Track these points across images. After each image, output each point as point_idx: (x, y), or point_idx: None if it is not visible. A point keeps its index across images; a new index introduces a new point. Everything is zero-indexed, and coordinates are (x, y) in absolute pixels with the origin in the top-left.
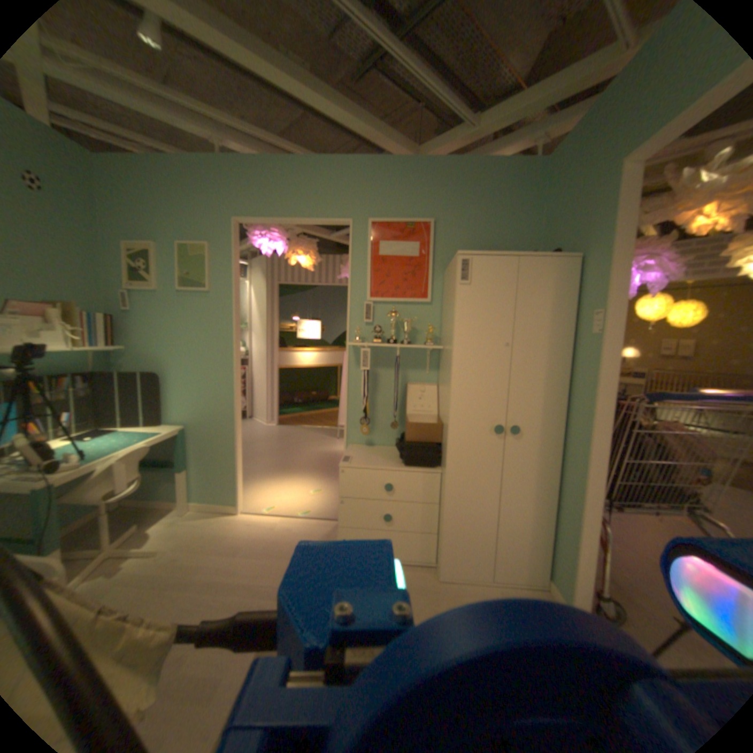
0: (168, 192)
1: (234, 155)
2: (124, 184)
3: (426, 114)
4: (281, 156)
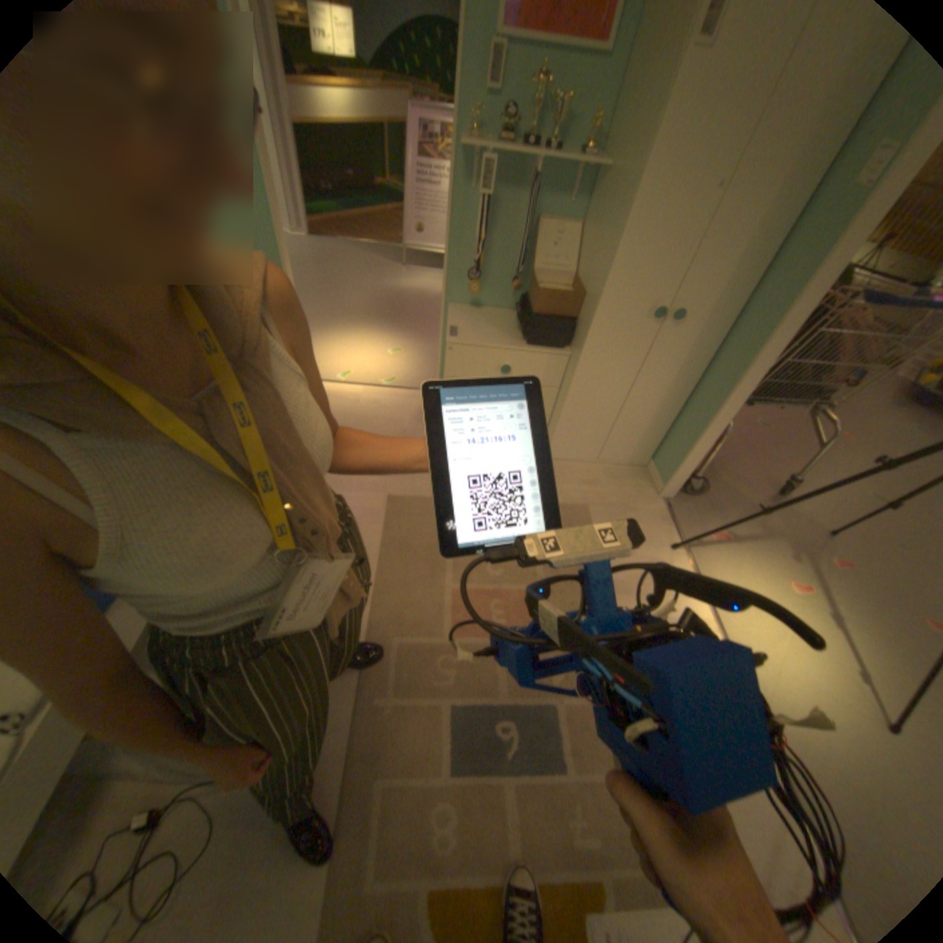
0: None
1: None
2: None
3: None
4: None
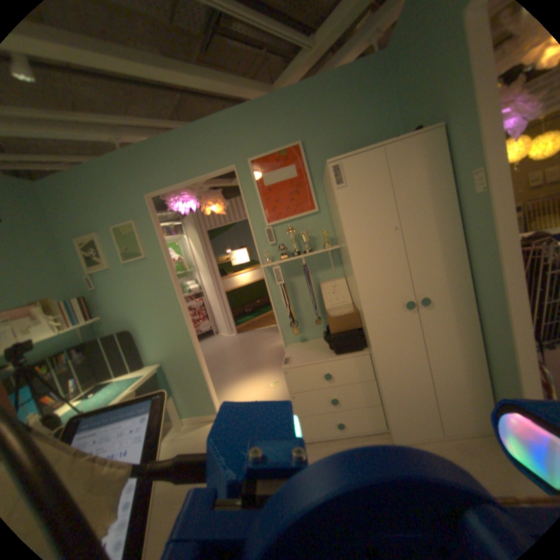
0: (94, 192)
1: (131, 146)
2: (63, 197)
3: (271, 56)
4: (165, 133)
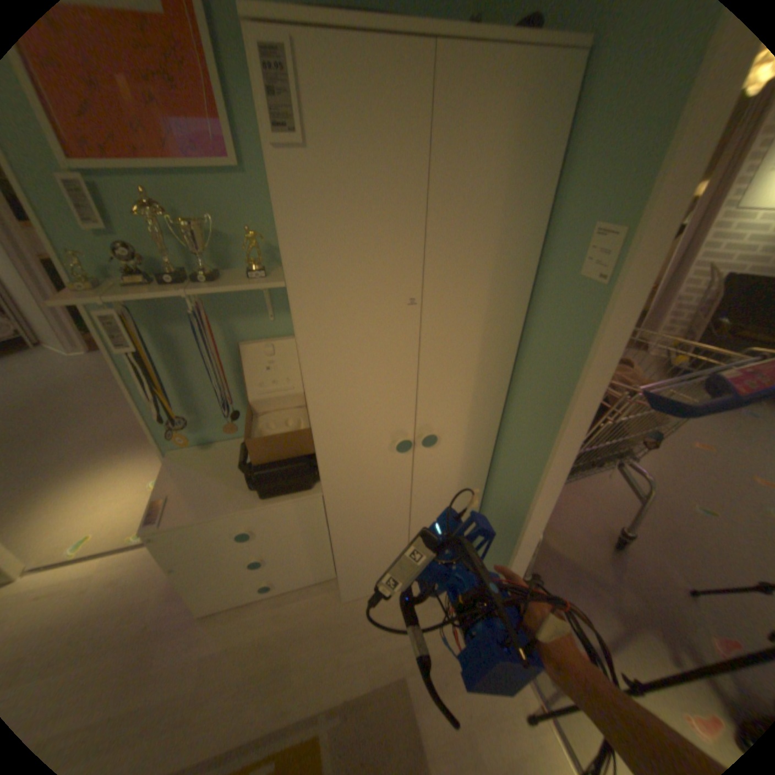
0: None
1: None
2: None
3: None
4: None
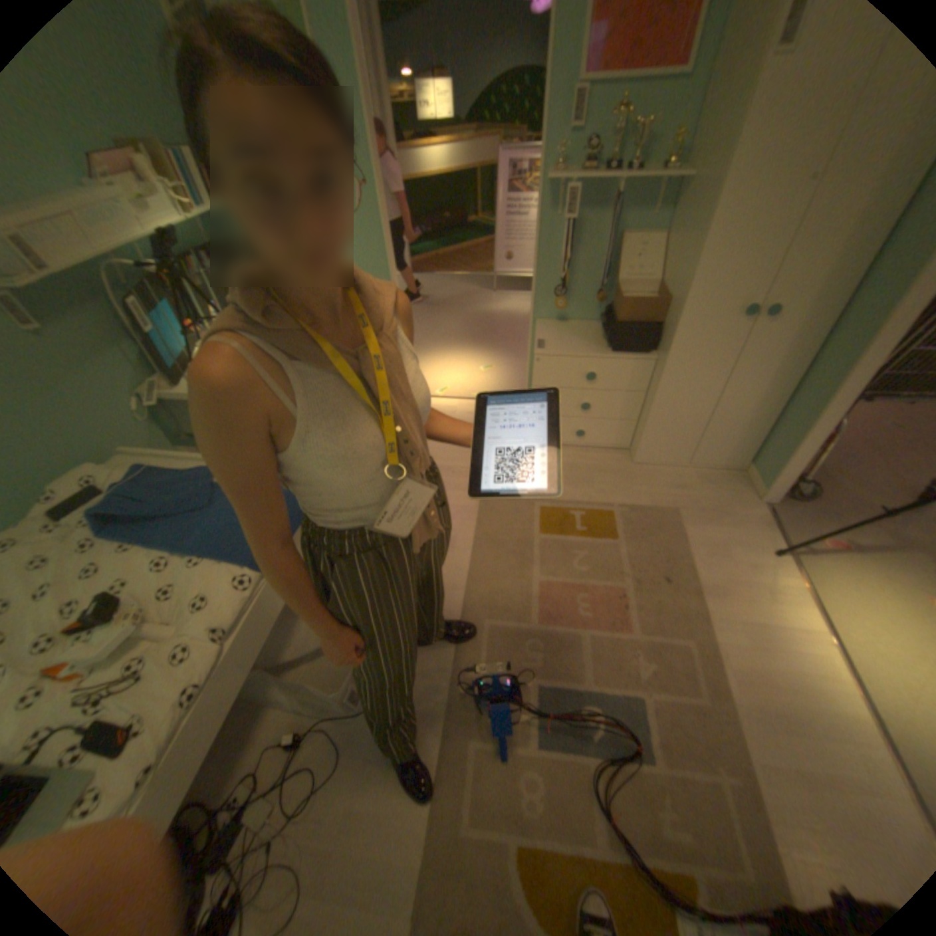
0: None
1: None
2: None
3: None
4: None
